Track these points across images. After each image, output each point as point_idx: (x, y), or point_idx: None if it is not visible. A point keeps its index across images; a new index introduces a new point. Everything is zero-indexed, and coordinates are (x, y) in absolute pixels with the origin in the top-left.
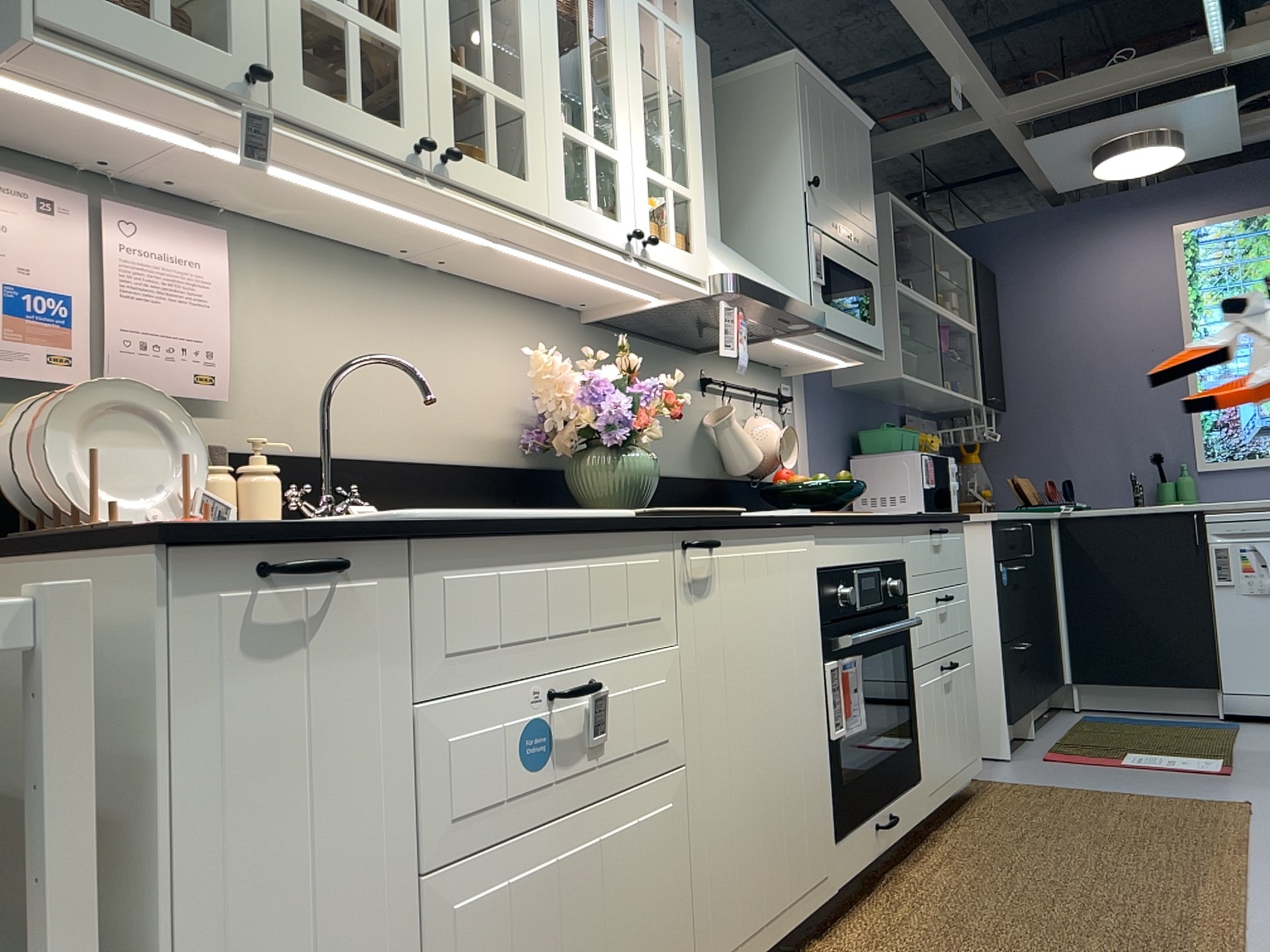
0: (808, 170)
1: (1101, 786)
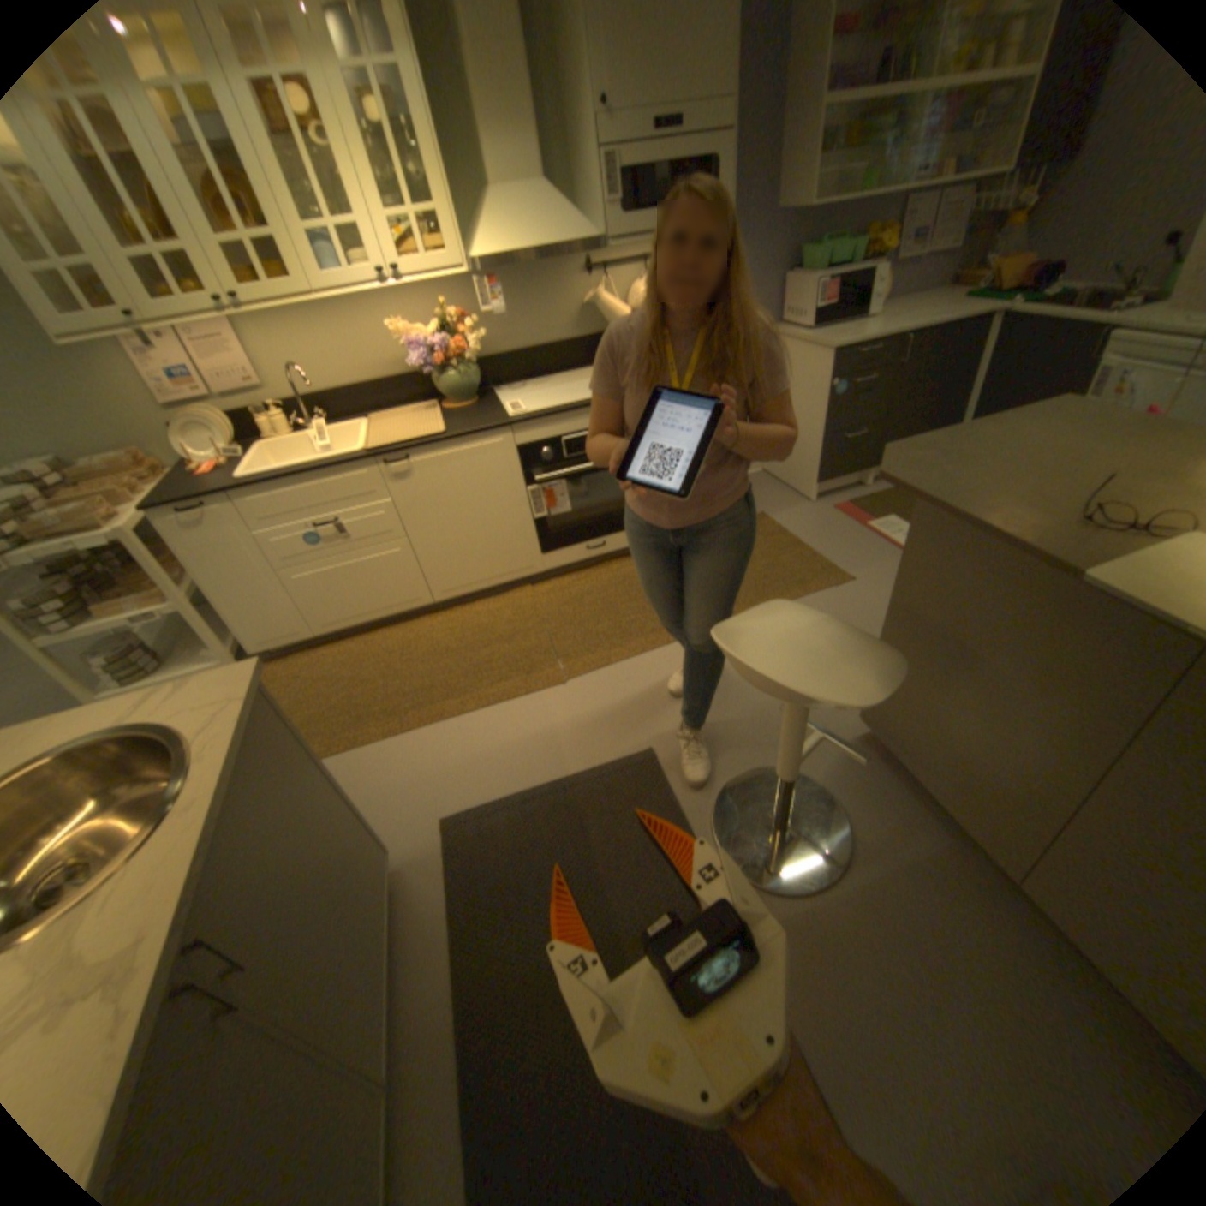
0: (597, 87)
1: (811, 539)
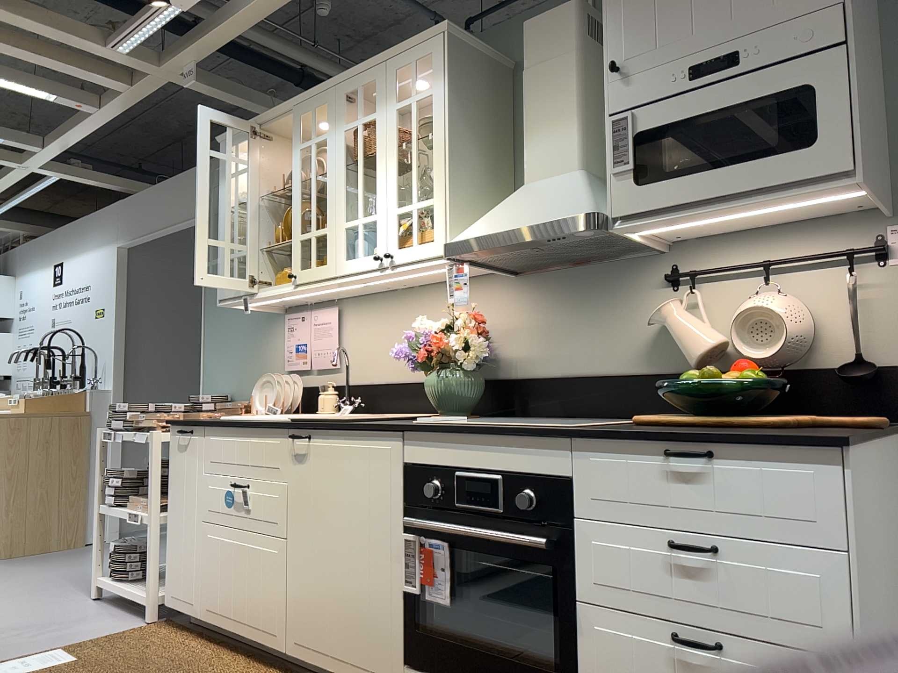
0: (611, 57)
1: None
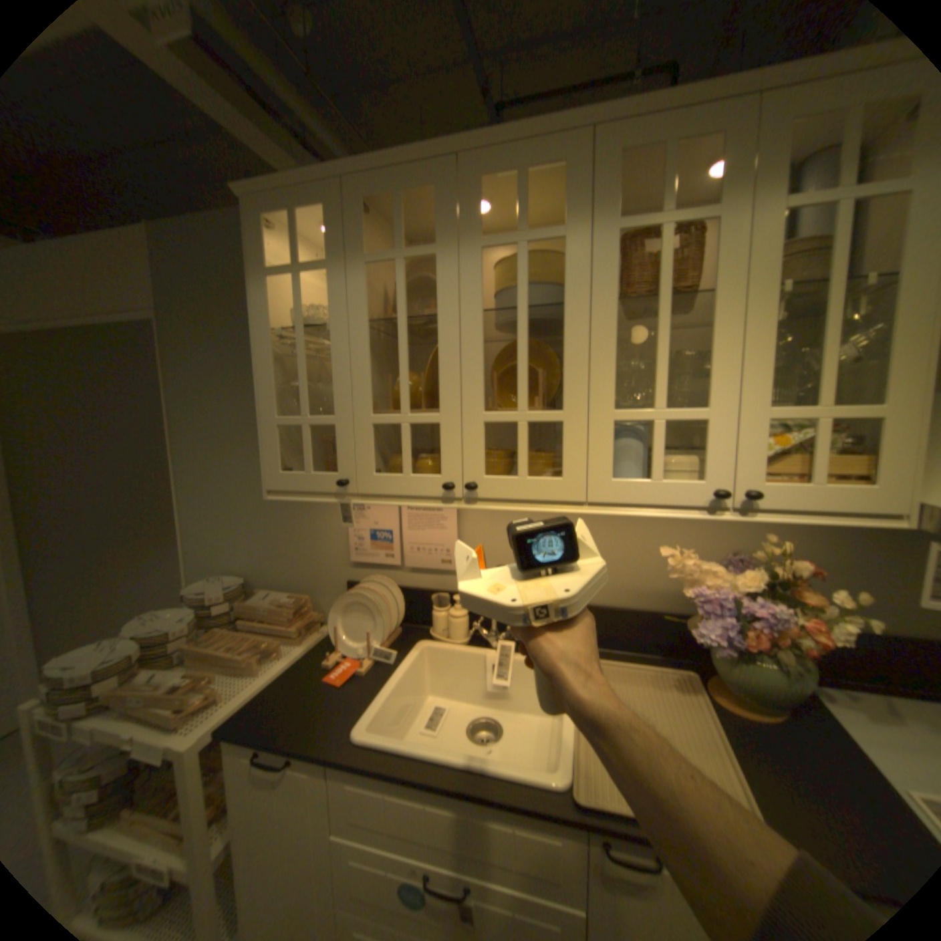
0: None
1: None
